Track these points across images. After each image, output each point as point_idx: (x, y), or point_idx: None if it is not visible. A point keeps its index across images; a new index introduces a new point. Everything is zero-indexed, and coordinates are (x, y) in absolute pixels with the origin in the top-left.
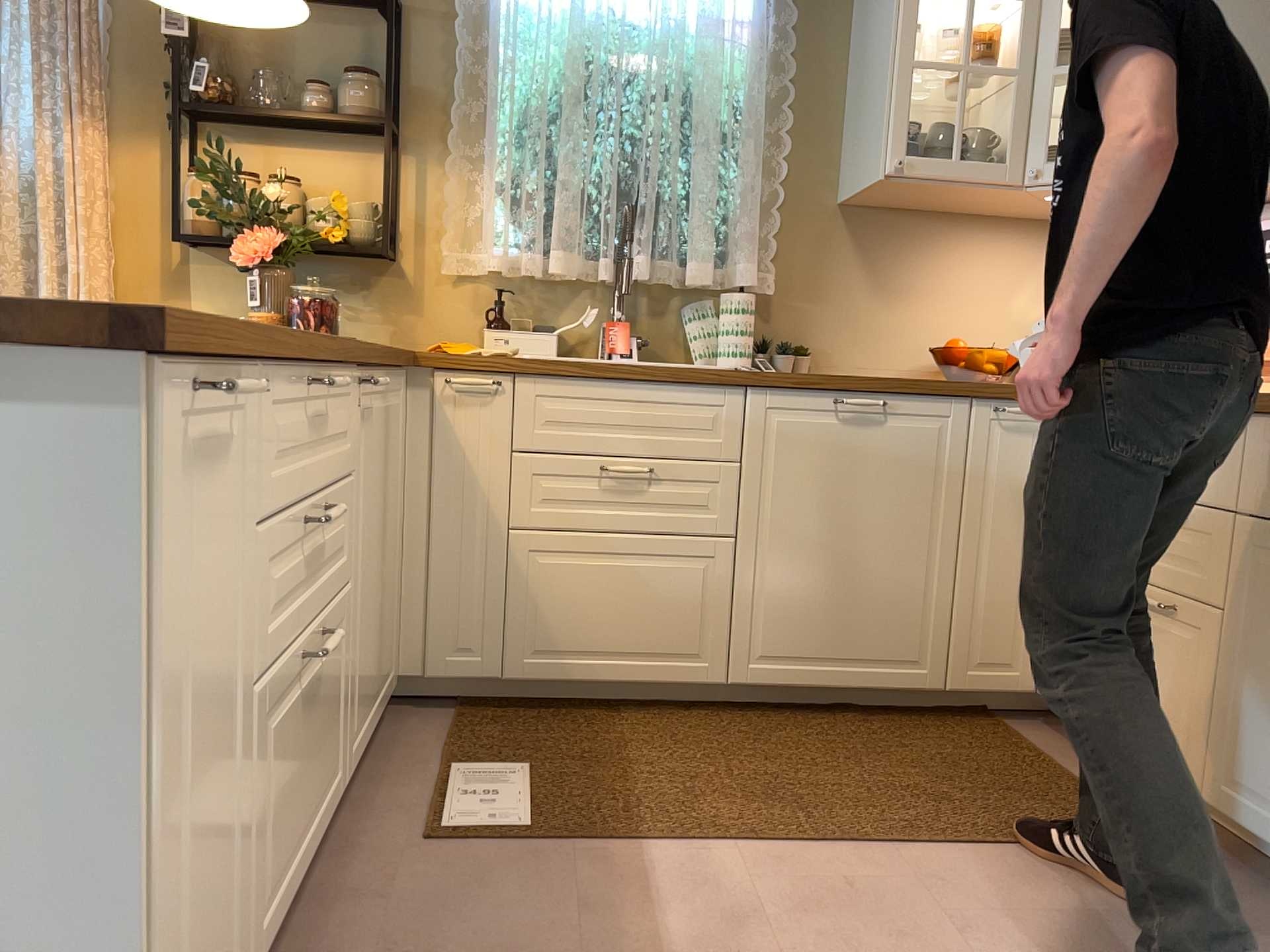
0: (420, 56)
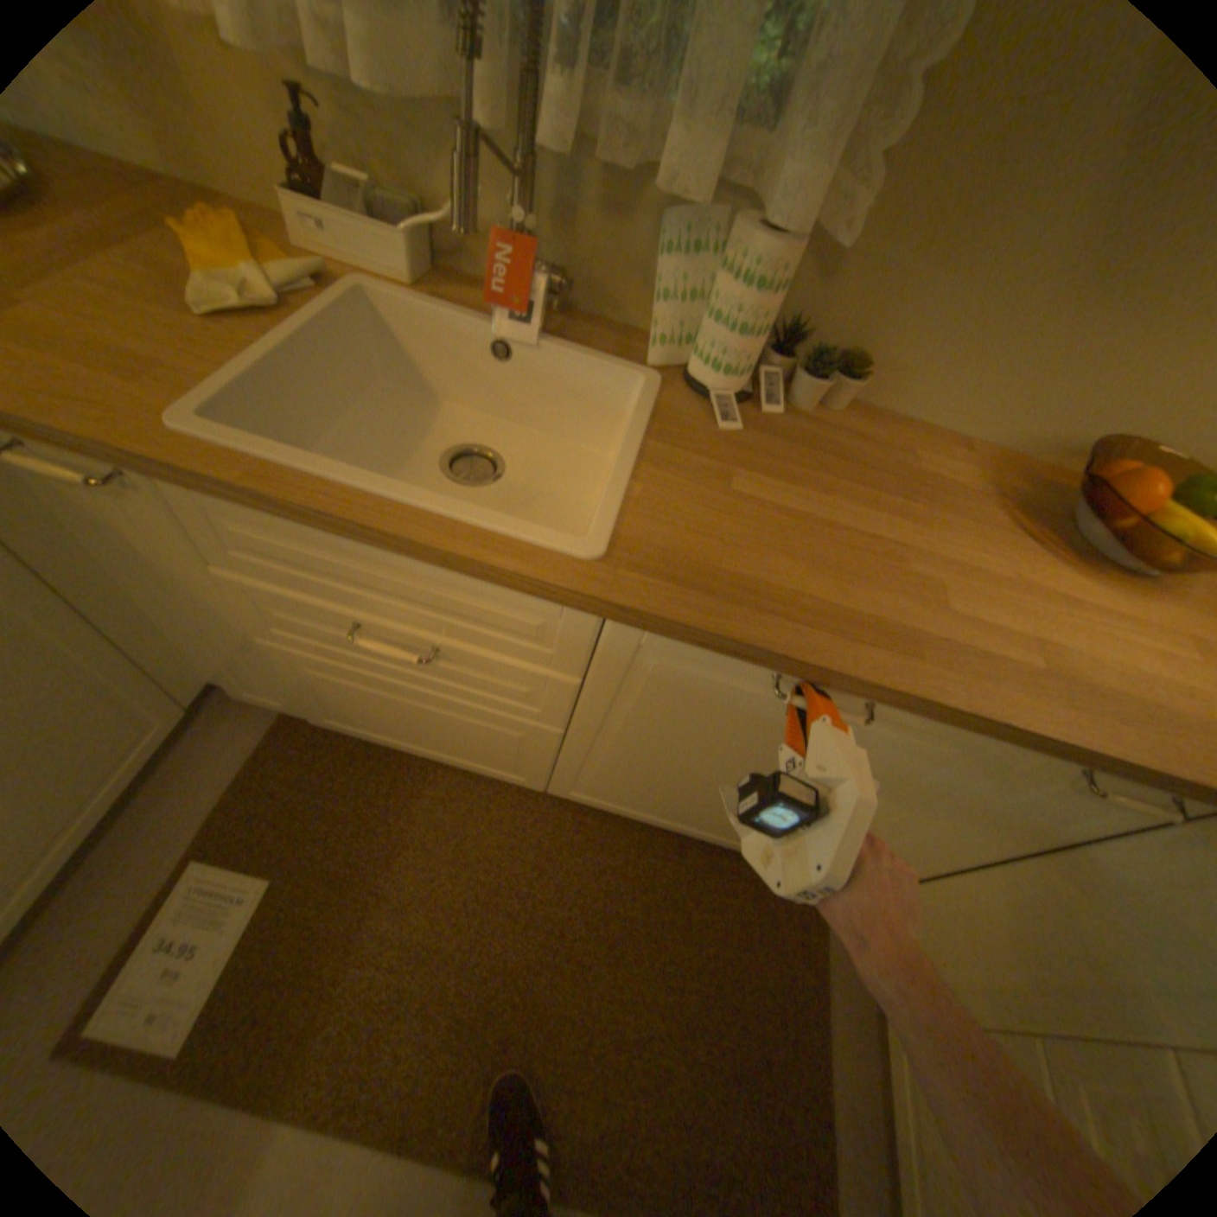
0: None
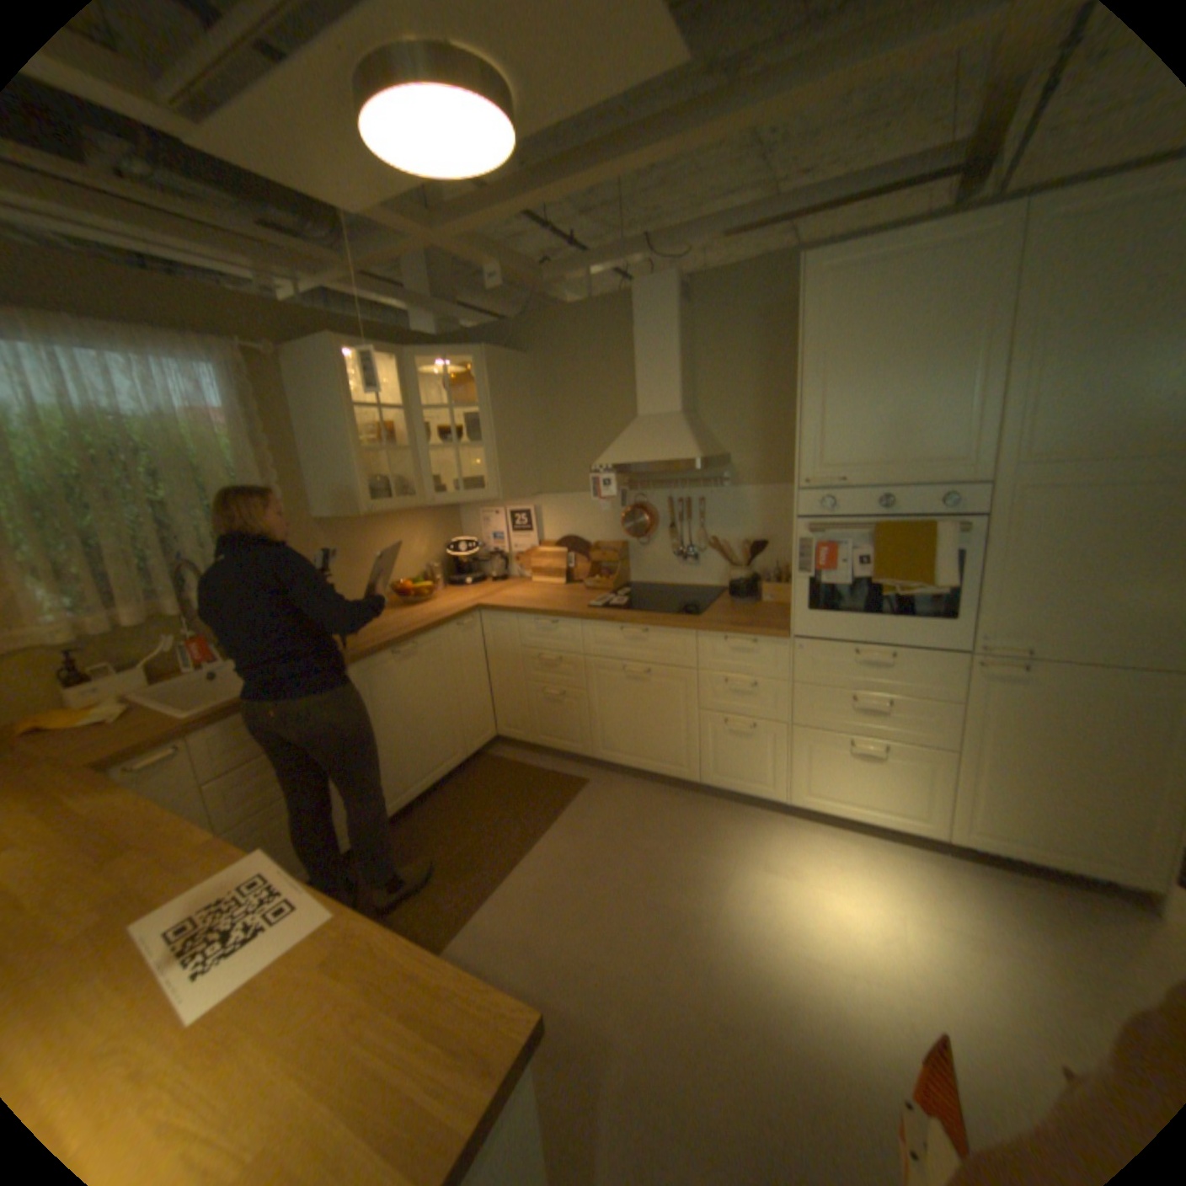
0: None
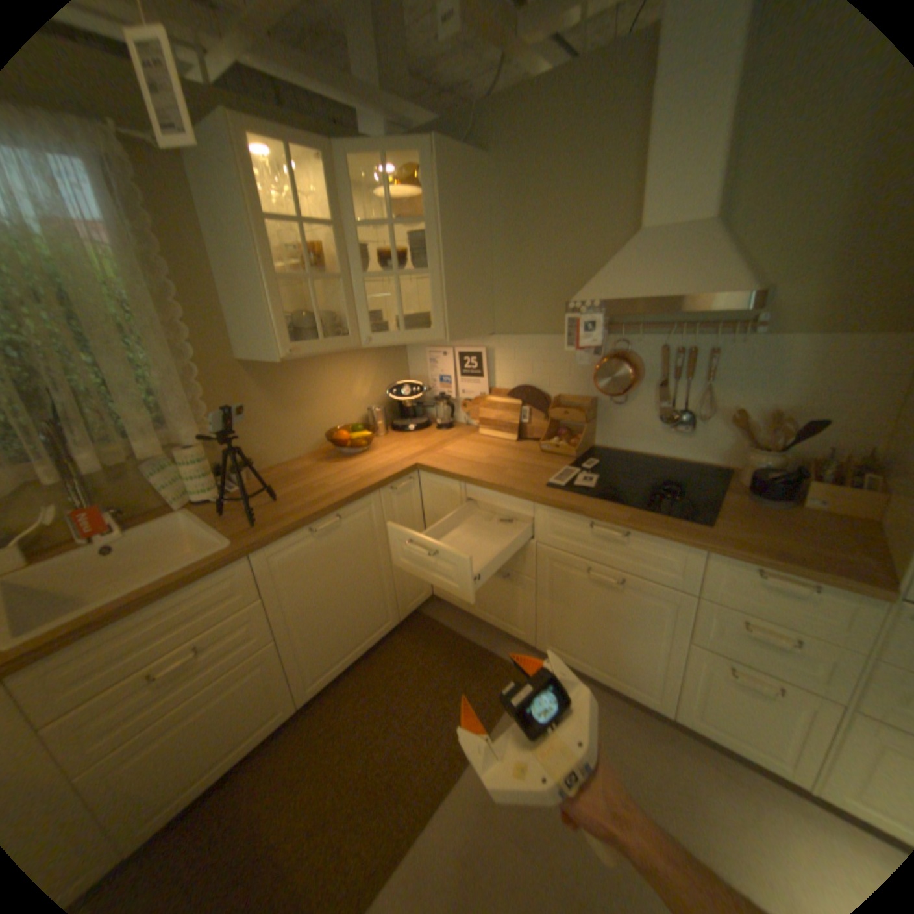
0: None
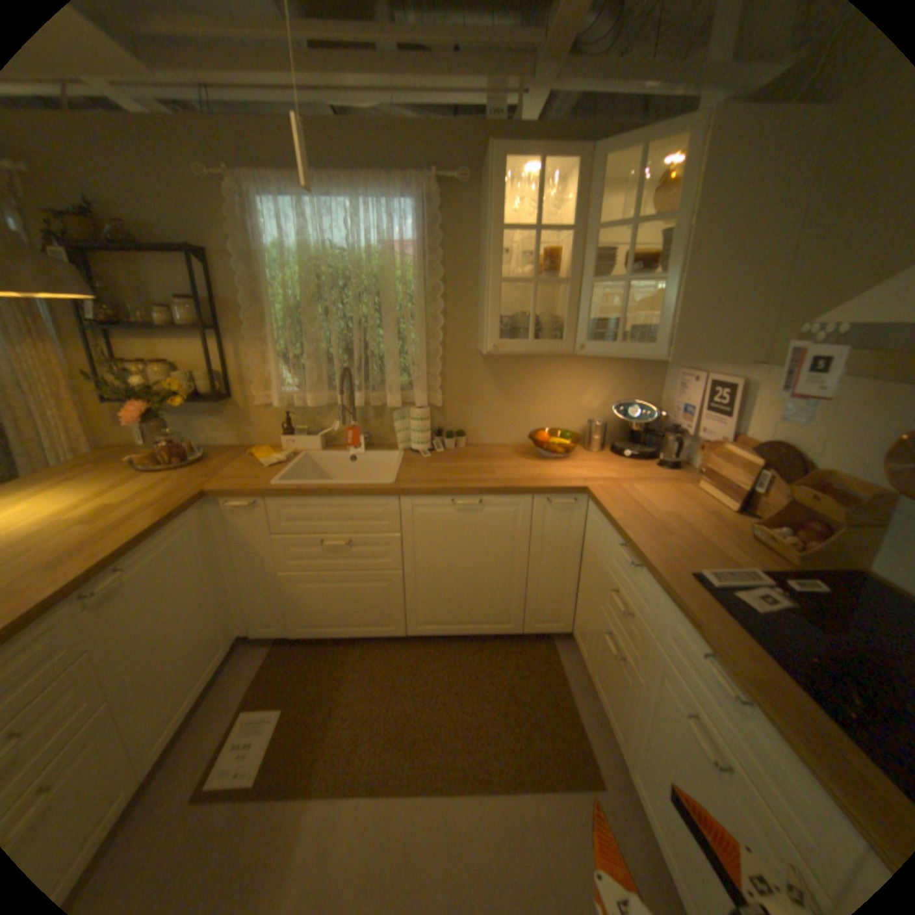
0: (220, 278)
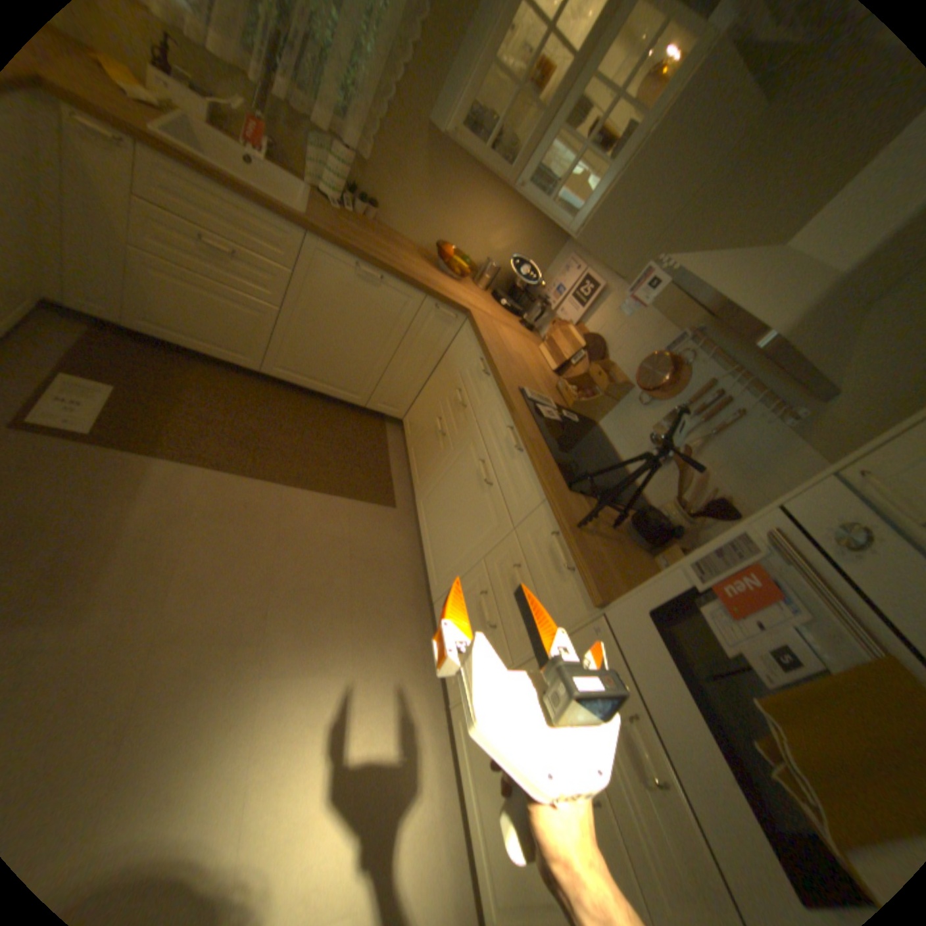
0: None
